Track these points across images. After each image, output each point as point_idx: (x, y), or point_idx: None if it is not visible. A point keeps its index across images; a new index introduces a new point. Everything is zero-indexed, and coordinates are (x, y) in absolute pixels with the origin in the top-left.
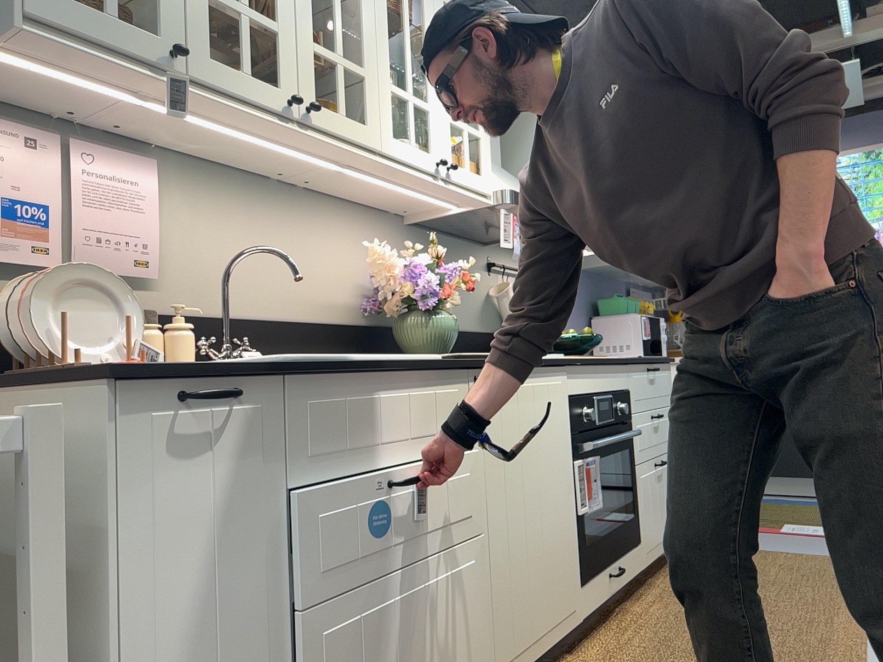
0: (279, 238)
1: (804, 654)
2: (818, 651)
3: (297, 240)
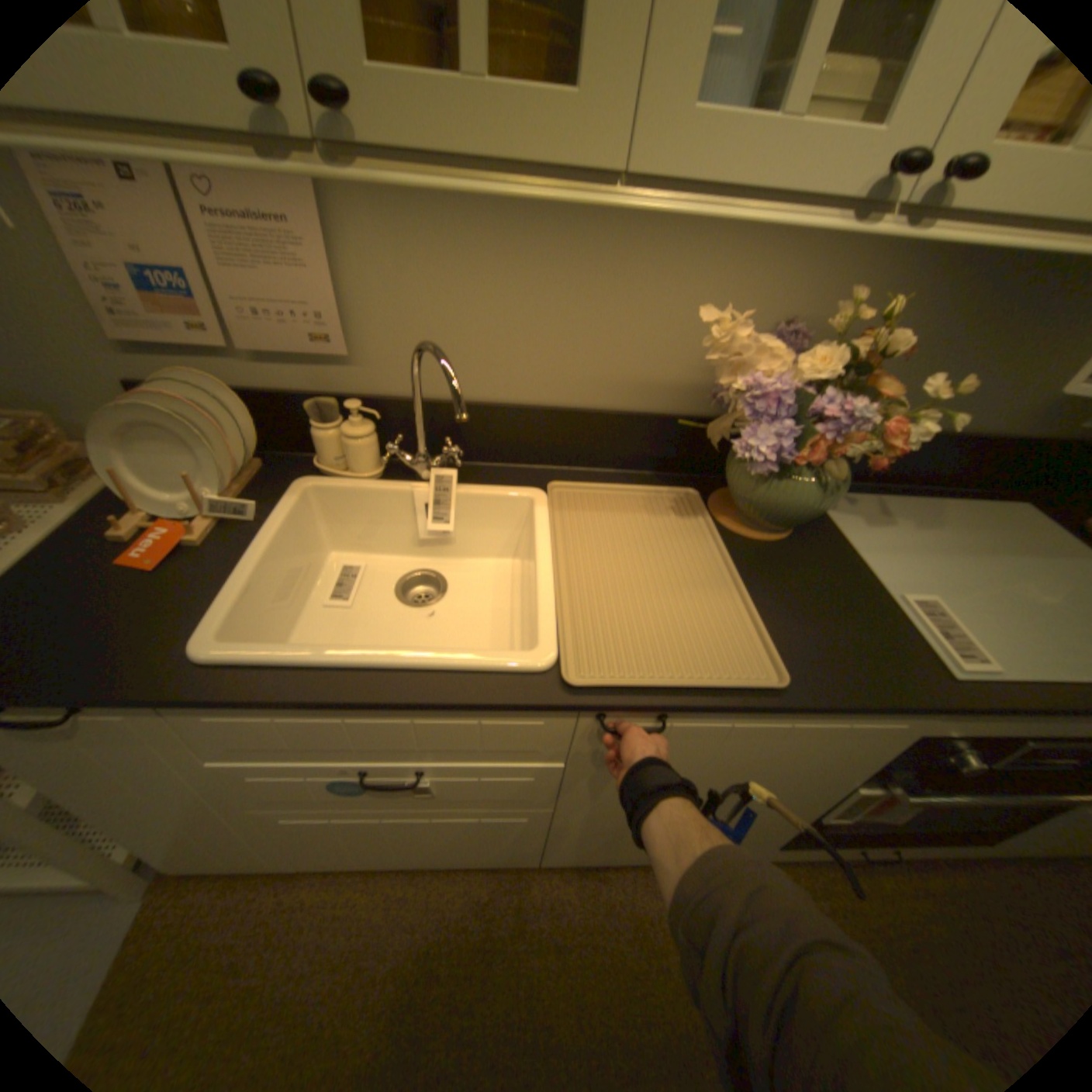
0: (563, 277)
1: None
2: None
3: (600, 281)
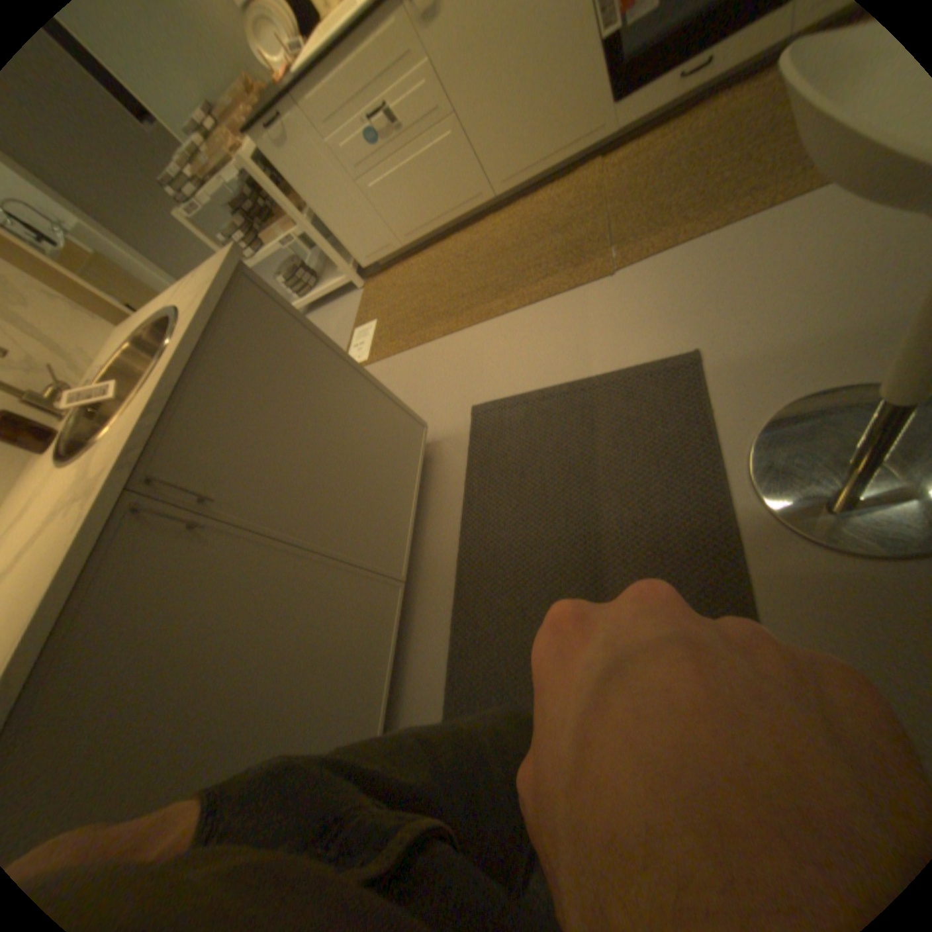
0: None
1: (712, 197)
2: (726, 198)
3: None
